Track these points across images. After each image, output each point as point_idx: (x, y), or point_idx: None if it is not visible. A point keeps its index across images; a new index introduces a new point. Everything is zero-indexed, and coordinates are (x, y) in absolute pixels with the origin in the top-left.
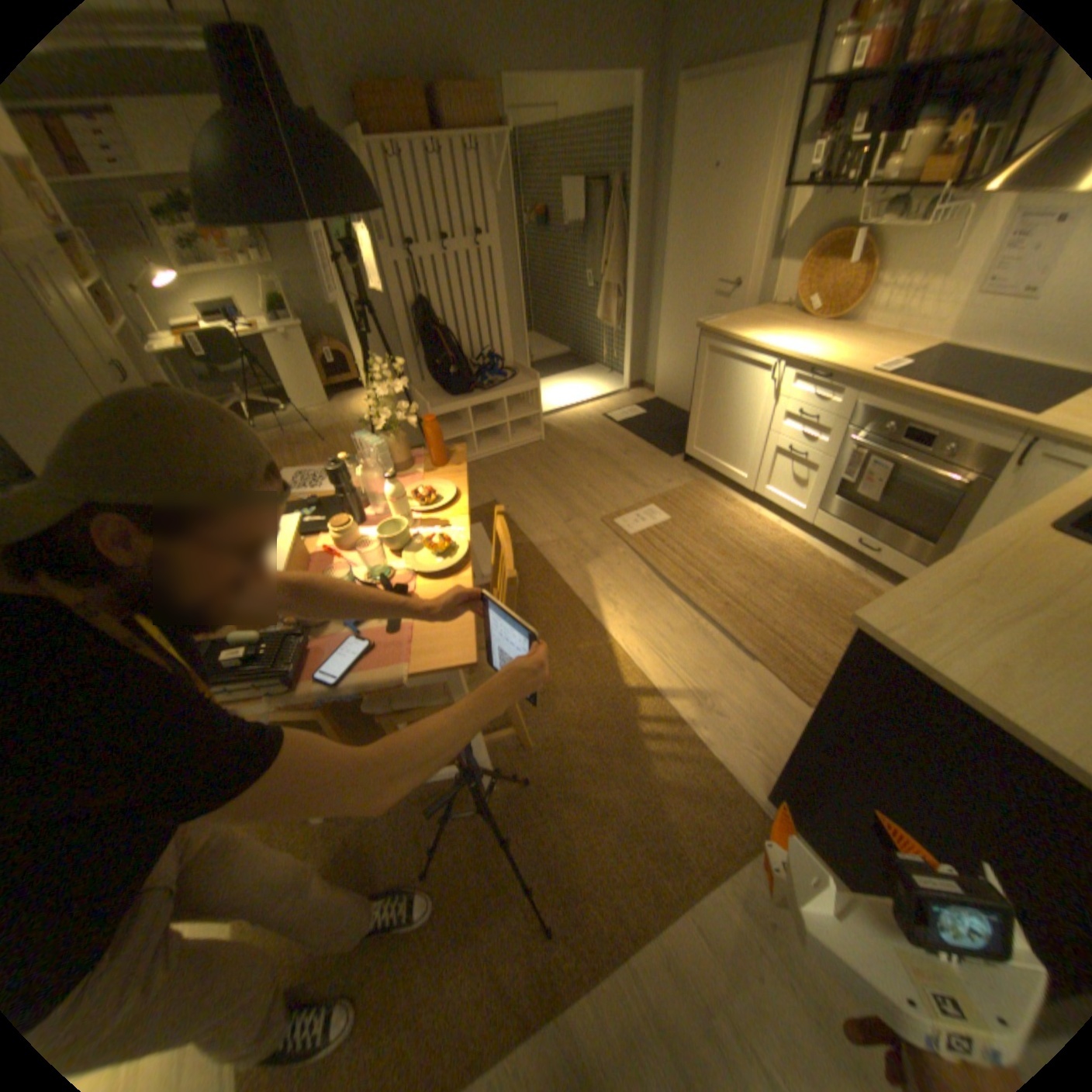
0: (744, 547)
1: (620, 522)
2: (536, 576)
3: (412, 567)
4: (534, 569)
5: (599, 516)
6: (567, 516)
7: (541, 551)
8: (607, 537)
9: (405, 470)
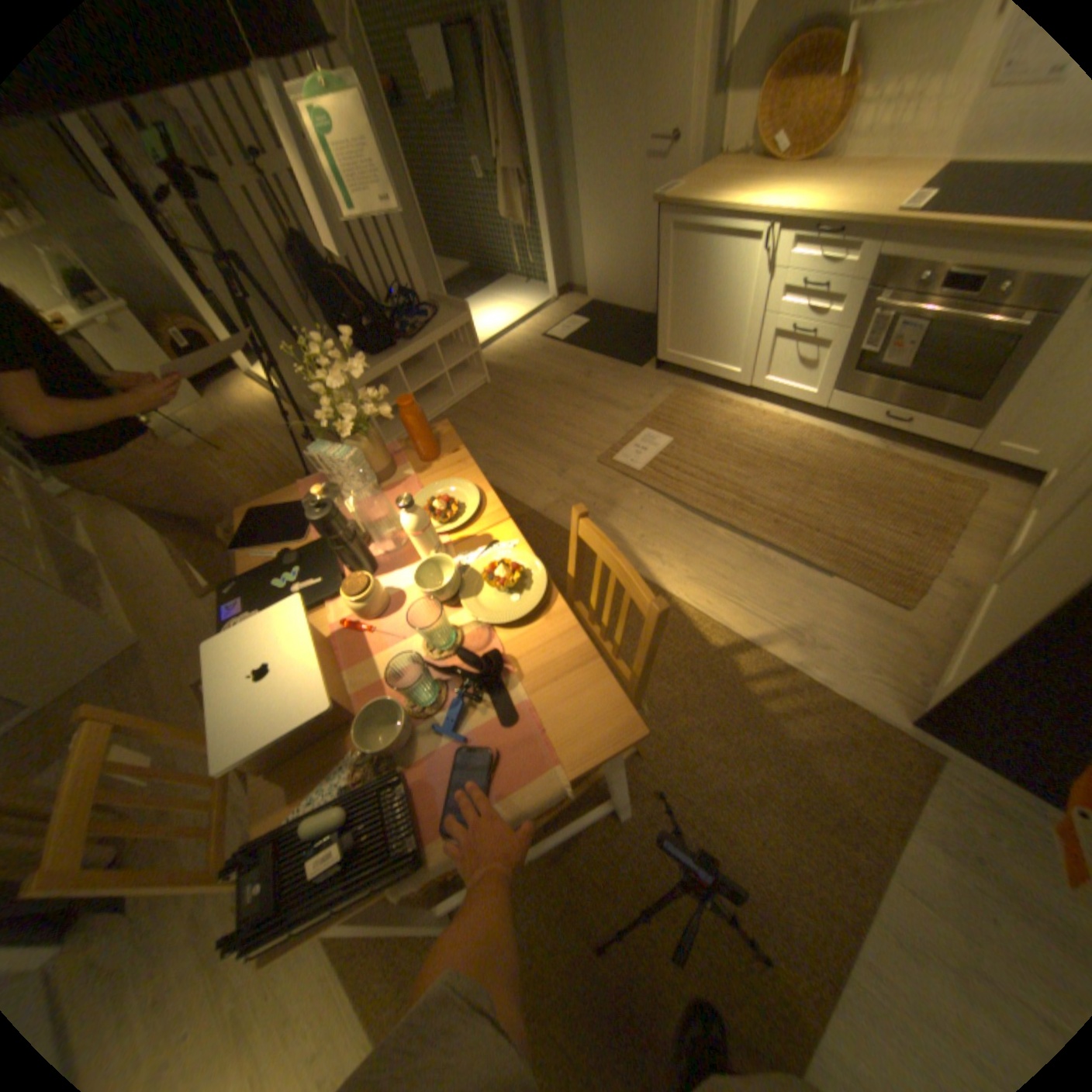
0: (763, 451)
1: (621, 459)
2: (556, 548)
3: (479, 615)
4: (551, 541)
5: (594, 458)
6: (558, 467)
7: (548, 517)
8: (614, 479)
9: (389, 477)
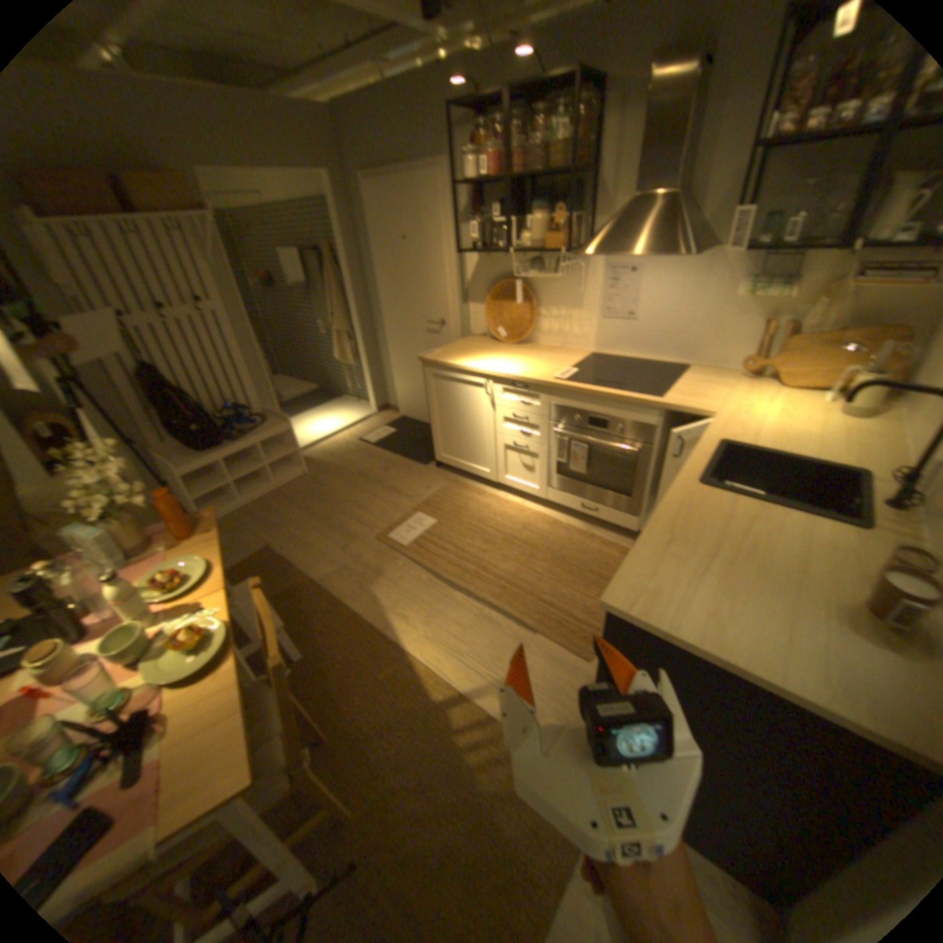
0: (500, 530)
1: (393, 536)
2: (321, 614)
3: (152, 679)
4: (318, 607)
5: (373, 535)
6: (341, 542)
7: (322, 585)
8: (384, 553)
9: (138, 554)
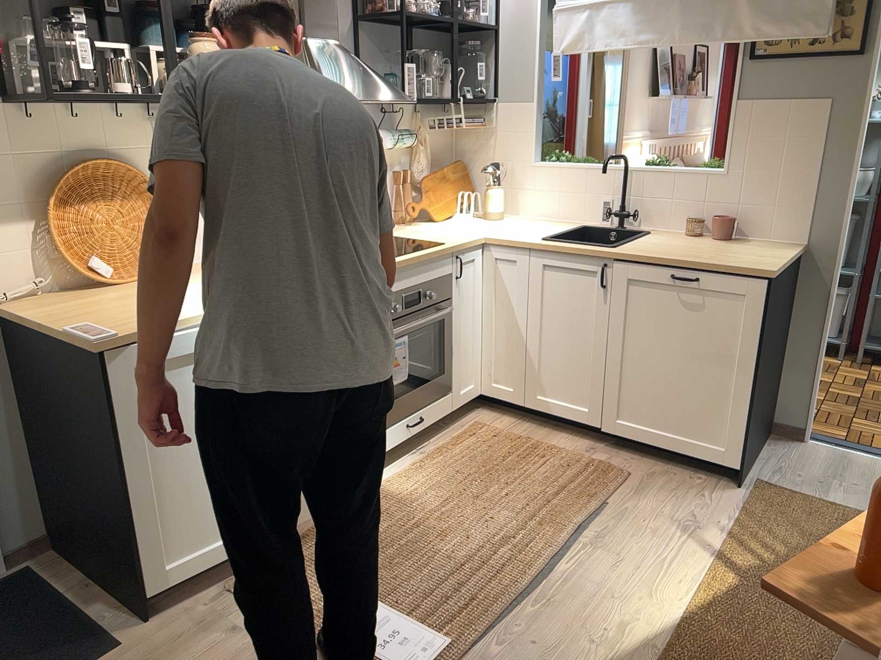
0: (418, 521)
1: None
2: None
3: None
4: None
5: None
6: None
7: None
8: None
9: None
